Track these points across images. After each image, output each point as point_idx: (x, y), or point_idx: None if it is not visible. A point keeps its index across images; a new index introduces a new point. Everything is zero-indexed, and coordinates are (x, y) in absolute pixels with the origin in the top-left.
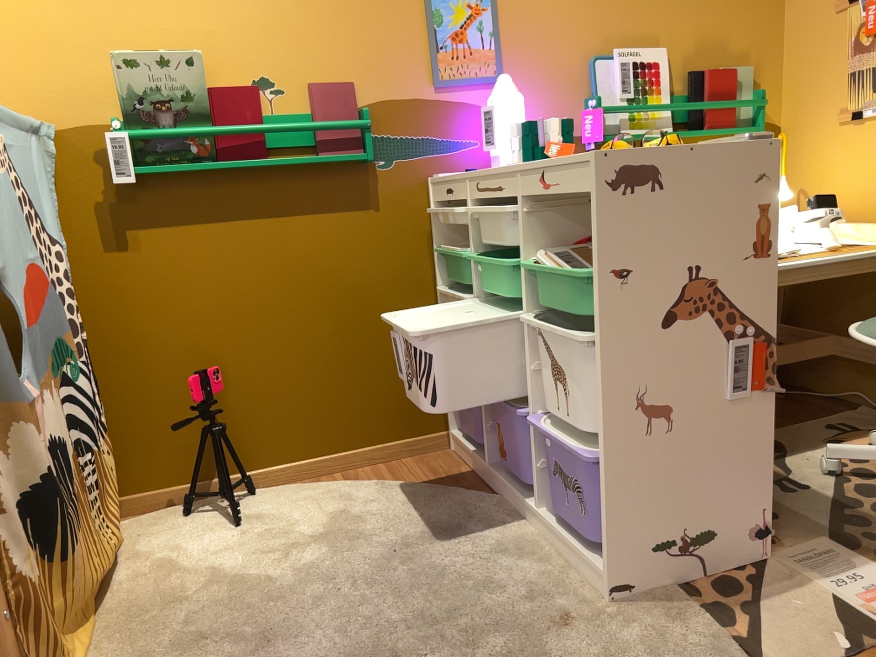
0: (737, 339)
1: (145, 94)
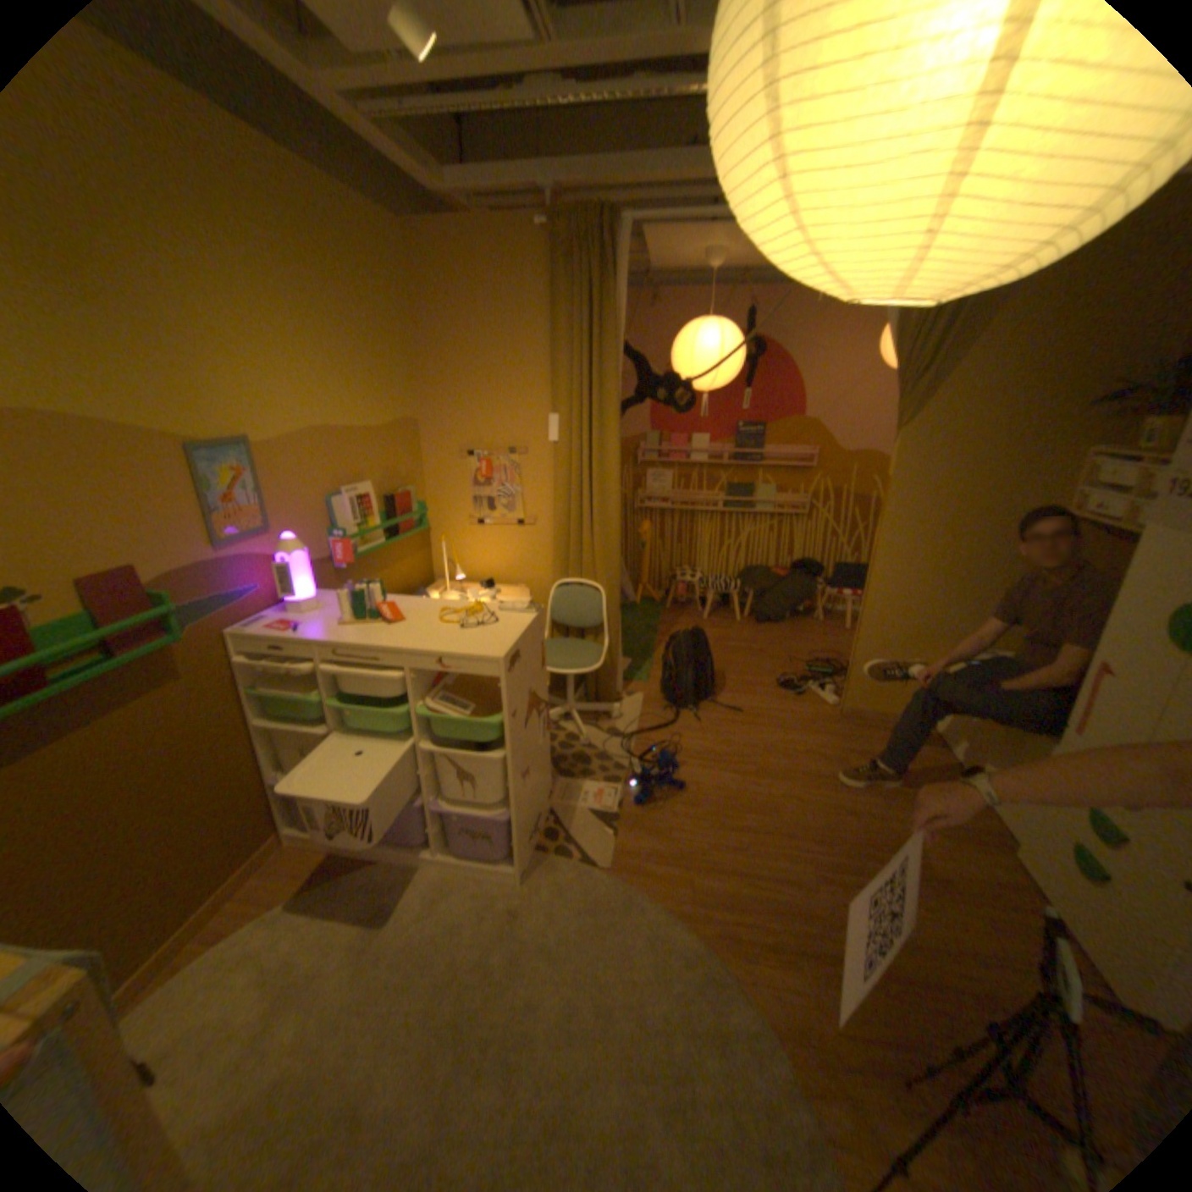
0: (541, 712)
1: None
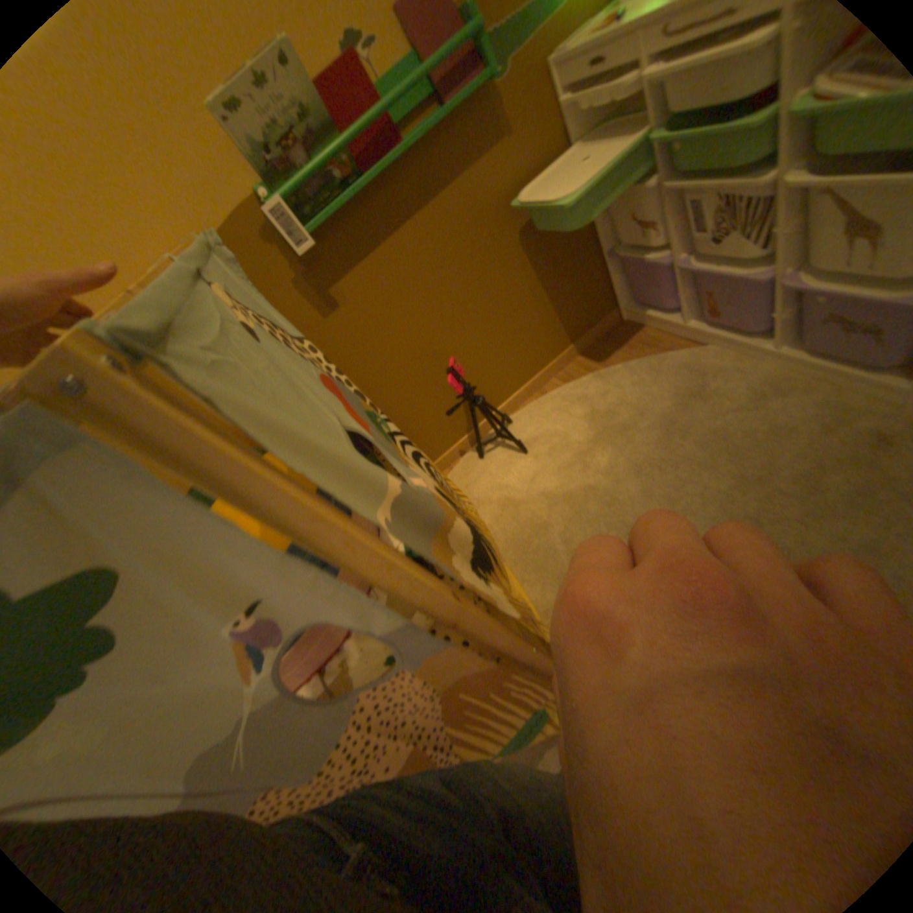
0: None
1: (262, 134)
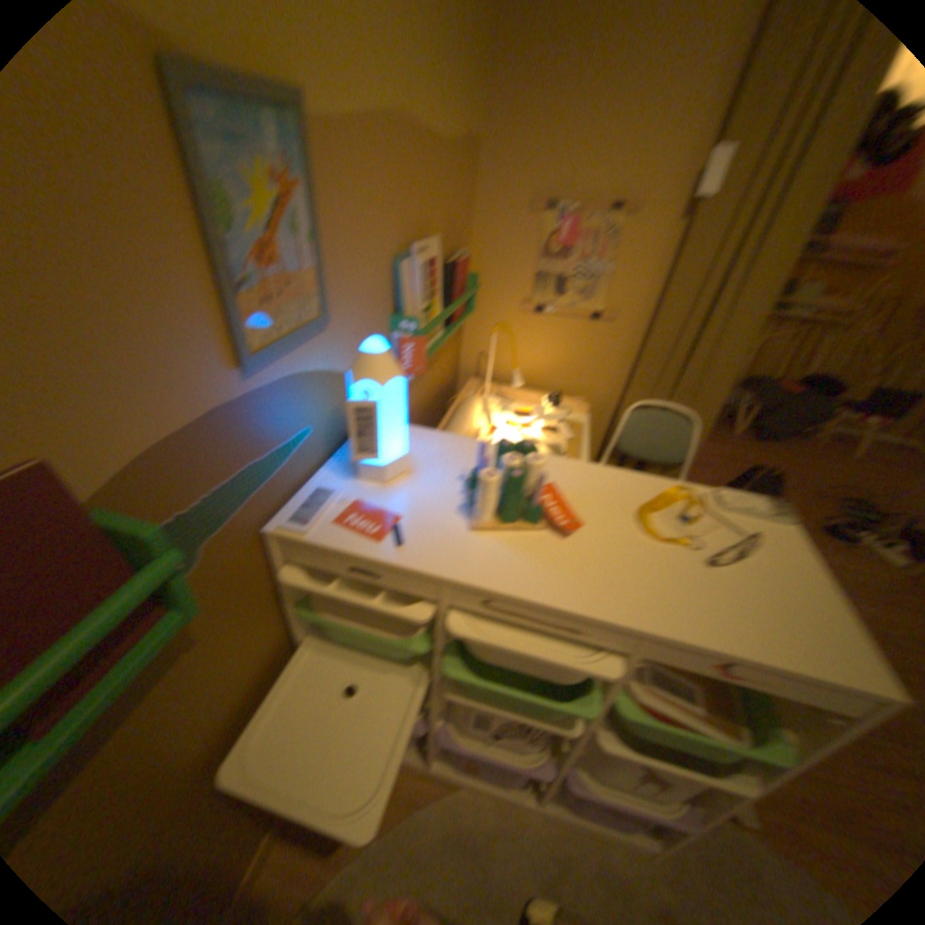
0: None
1: None
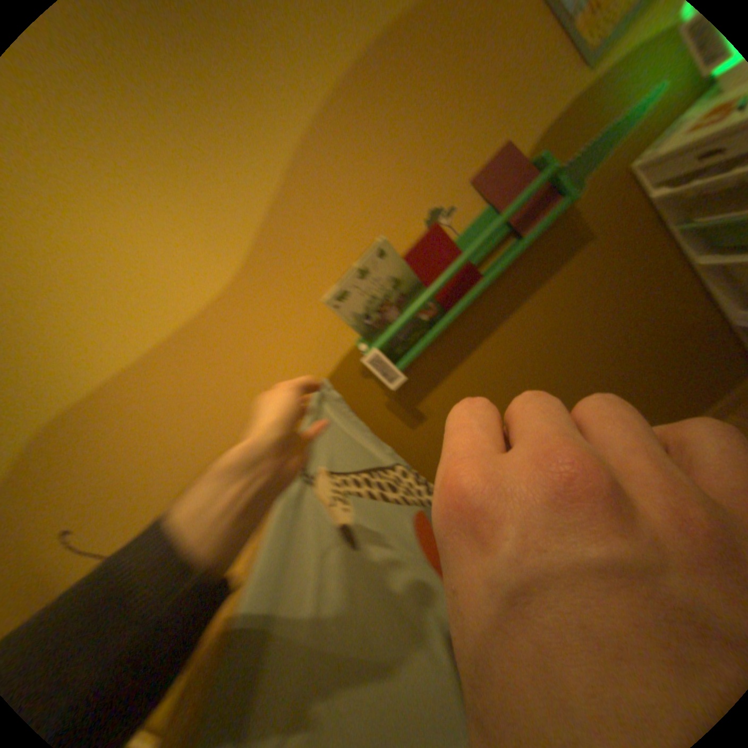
0: None
1: (363, 308)
